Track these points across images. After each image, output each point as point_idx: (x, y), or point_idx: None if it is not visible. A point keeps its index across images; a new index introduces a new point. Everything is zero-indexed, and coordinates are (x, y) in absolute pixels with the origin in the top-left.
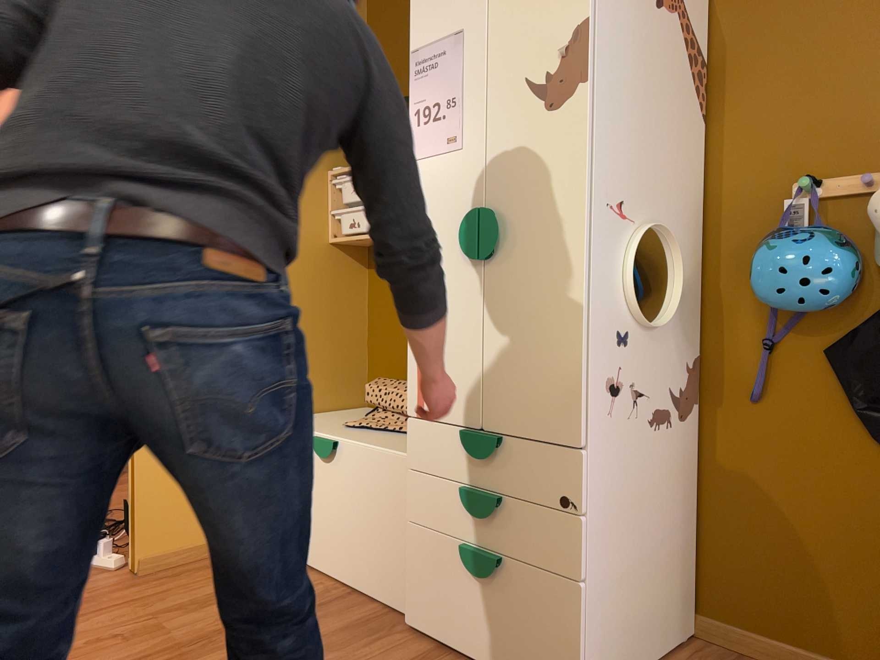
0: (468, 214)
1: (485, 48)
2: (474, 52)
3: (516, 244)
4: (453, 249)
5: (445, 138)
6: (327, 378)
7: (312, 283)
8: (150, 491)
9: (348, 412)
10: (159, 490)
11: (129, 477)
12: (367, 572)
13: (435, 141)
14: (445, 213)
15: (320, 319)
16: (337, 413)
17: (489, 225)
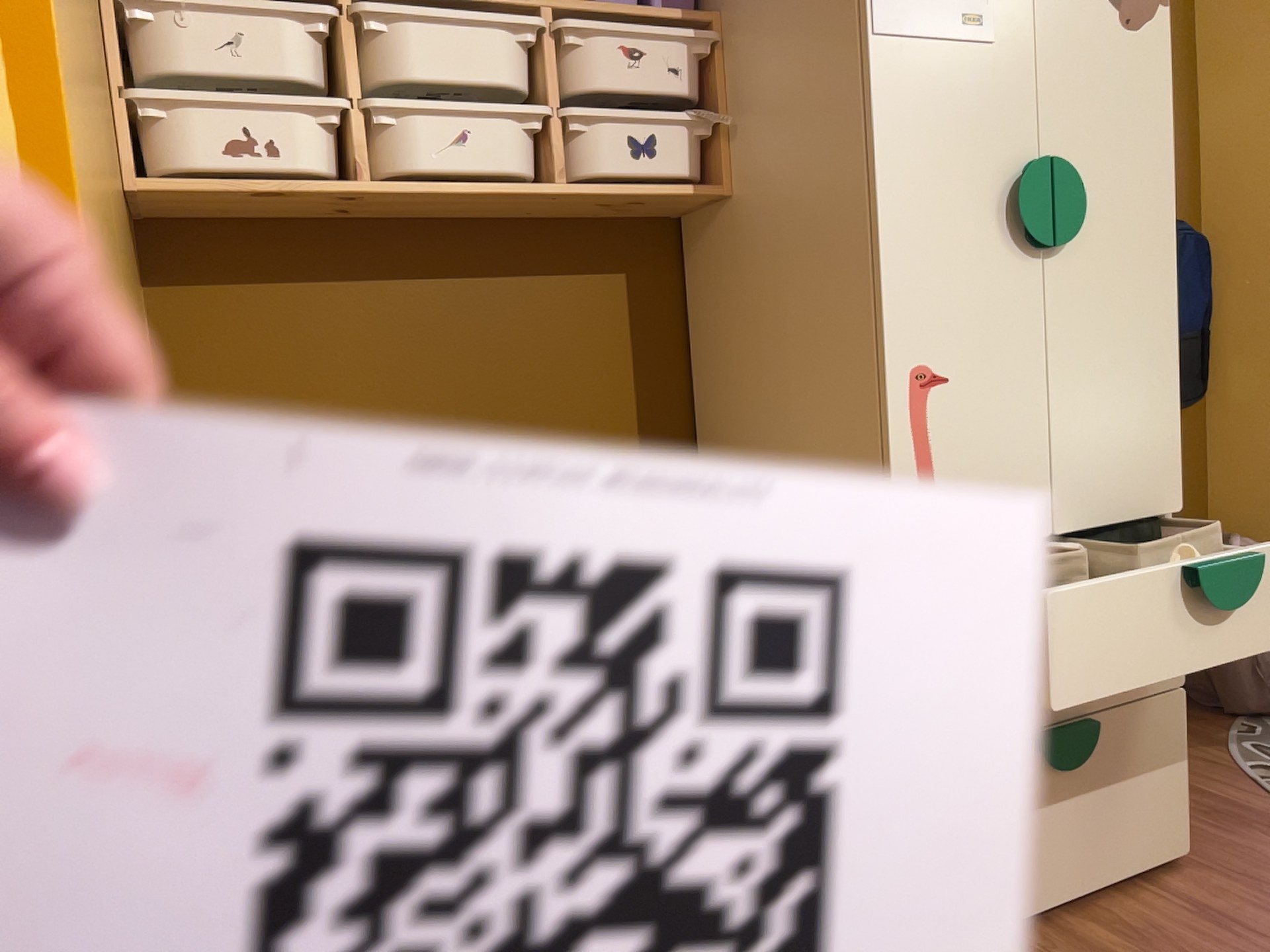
0: (1036, 168)
1: None
2: None
3: (1091, 227)
4: (985, 230)
5: (958, 13)
6: None
7: None
8: None
9: None
10: None
11: None
12: None
13: (935, 11)
14: (964, 159)
15: None
16: None
17: (1071, 191)
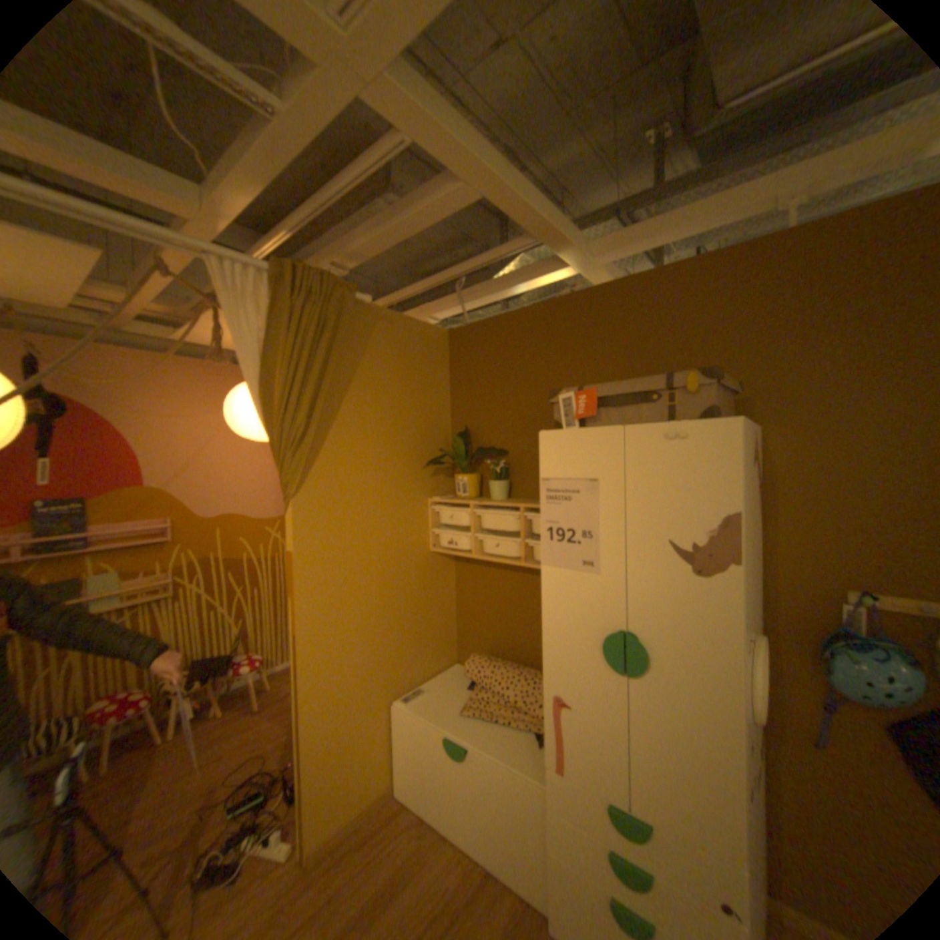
0: (612, 636)
1: (622, 501)
2: (610, 500)
3: (663, 674)
4: (591, 653)
5: (580, 560)
6: (432, 652)
7: (420, 586)
8: (313, 797)
9: (450, 678)
10: (320, 792)
11: (295, 786)
12: (501, 864)
13: (569, 558)
14: (582, 620)
15: (426, 610)
16: (441, 679)
17: (636, 653)
